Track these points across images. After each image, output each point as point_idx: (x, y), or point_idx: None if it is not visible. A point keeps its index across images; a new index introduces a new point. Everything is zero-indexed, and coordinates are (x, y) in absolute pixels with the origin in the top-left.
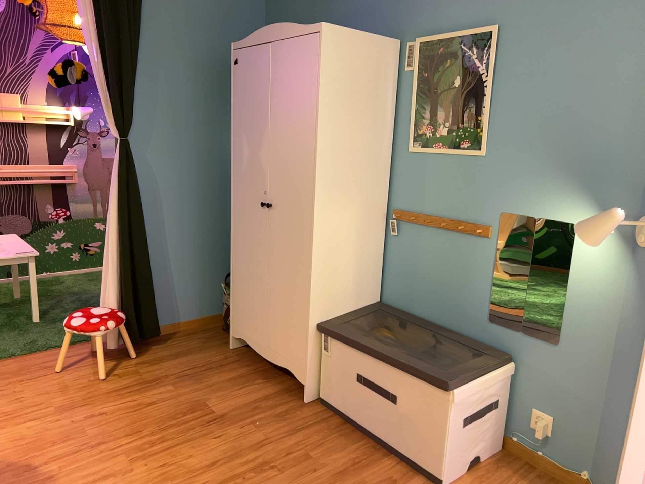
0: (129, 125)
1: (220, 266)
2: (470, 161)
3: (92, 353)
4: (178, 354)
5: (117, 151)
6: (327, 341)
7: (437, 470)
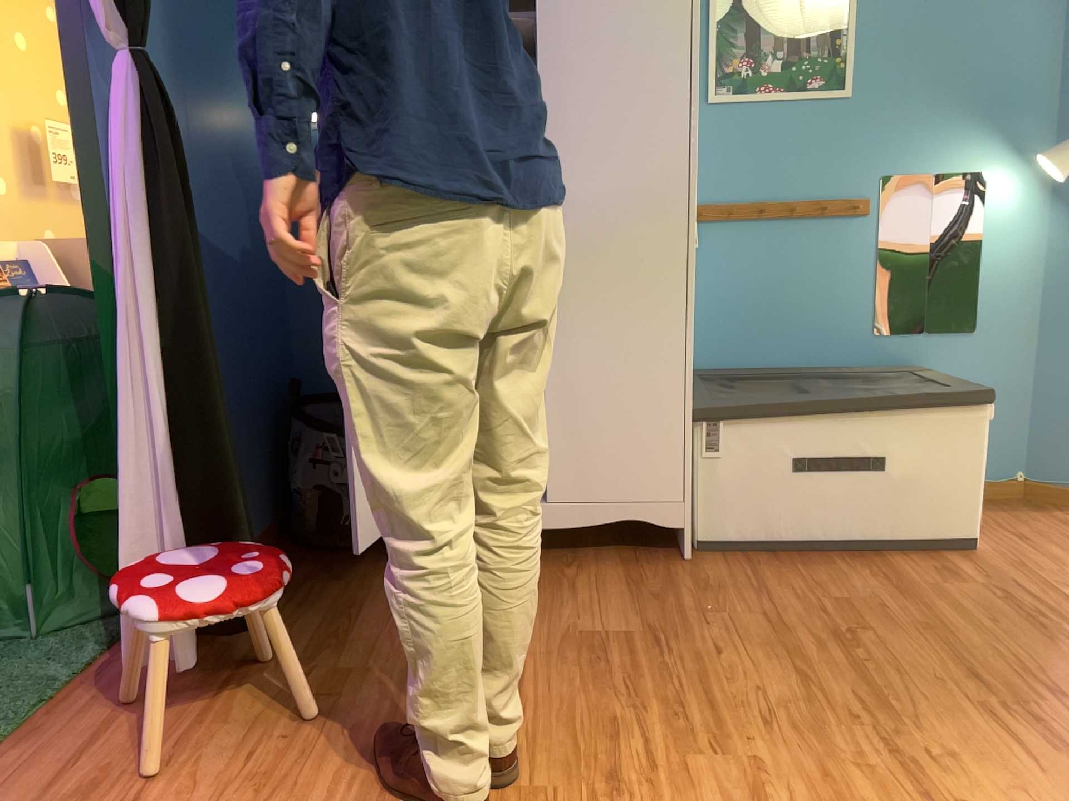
0: (148, 10)
1: (260, 411)
2: (824, 108)
3: (133, 704)
4: (340, 610)
5: (128, 85)
6: (723, 429)
7: (967, 529)
